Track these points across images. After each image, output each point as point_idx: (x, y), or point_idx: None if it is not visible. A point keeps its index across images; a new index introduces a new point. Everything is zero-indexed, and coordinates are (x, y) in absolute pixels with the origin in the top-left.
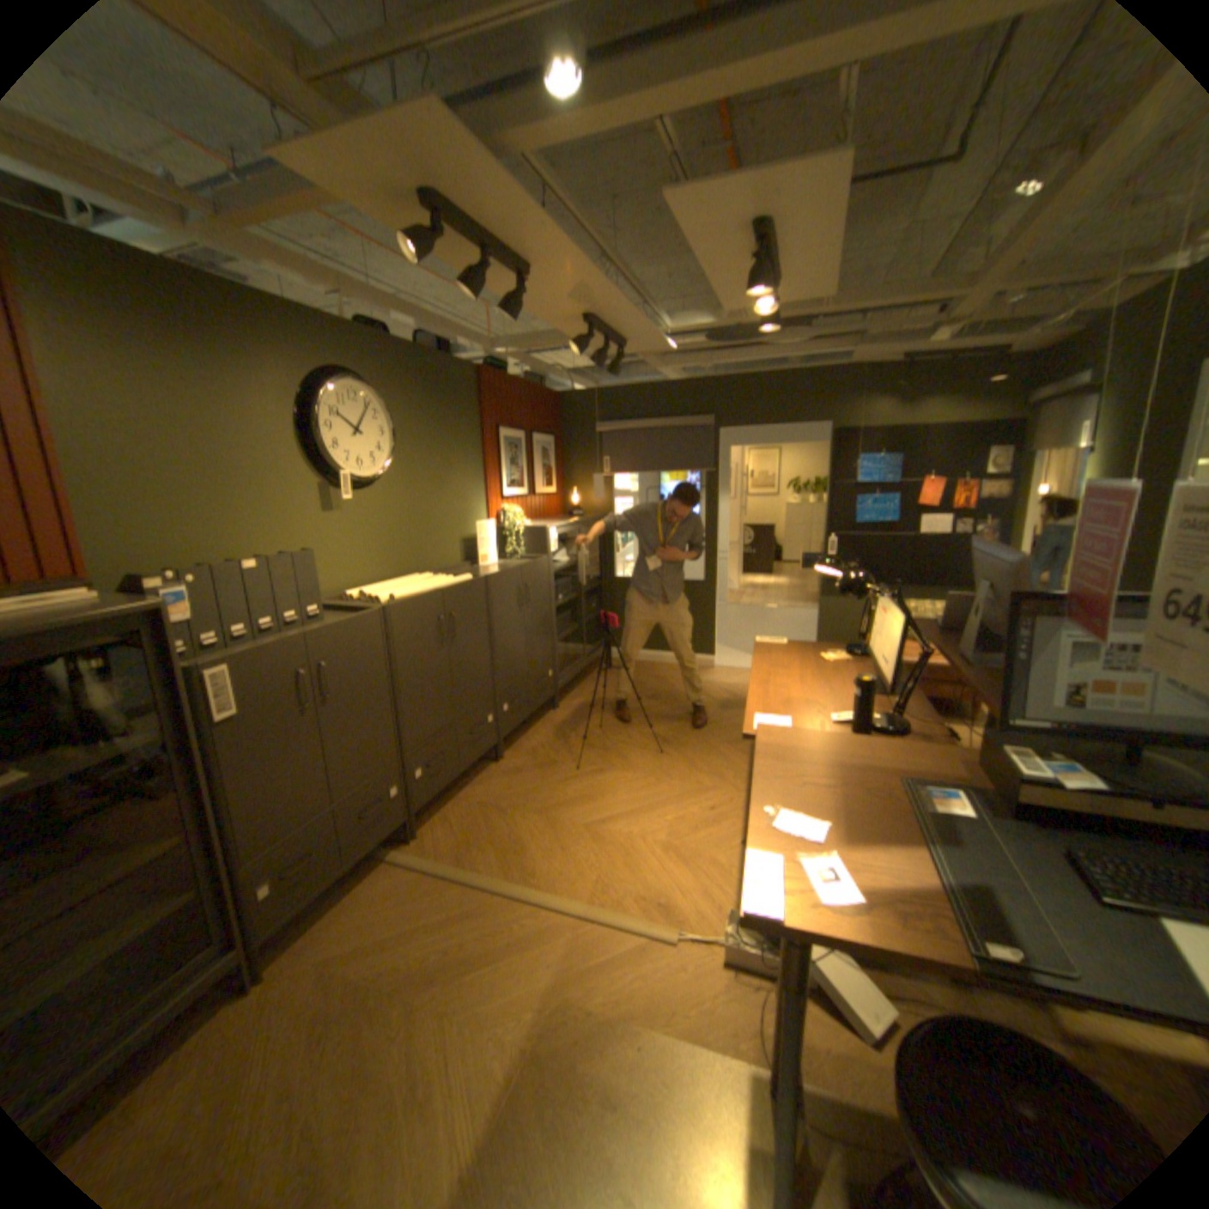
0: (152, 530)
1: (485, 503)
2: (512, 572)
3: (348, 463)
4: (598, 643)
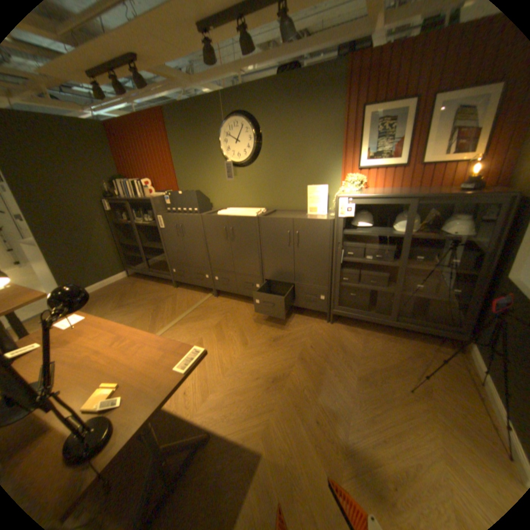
0: (188, 180)
1: (340, 172)
2: (281, 220)
3: (233, 156)
4: (437, 325)
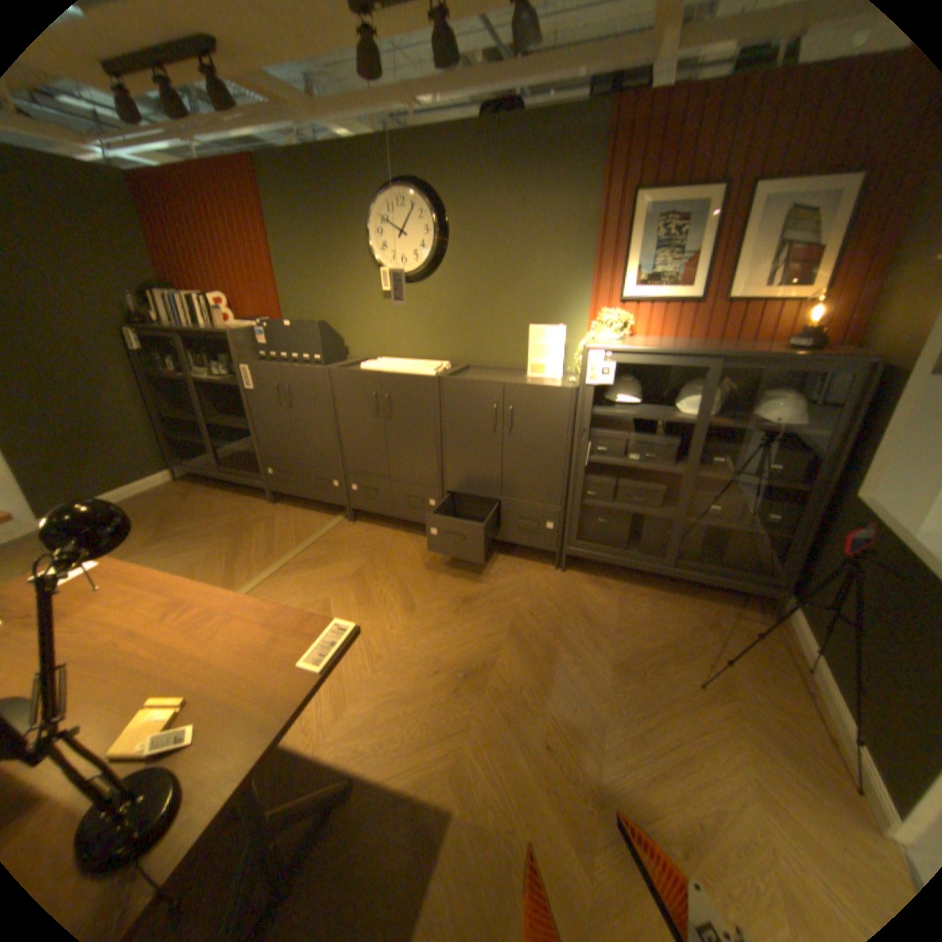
0: (301, 302)
1: (587, 305)
2: (482, 385)
3: (394, 261)
4: (740, 573)
